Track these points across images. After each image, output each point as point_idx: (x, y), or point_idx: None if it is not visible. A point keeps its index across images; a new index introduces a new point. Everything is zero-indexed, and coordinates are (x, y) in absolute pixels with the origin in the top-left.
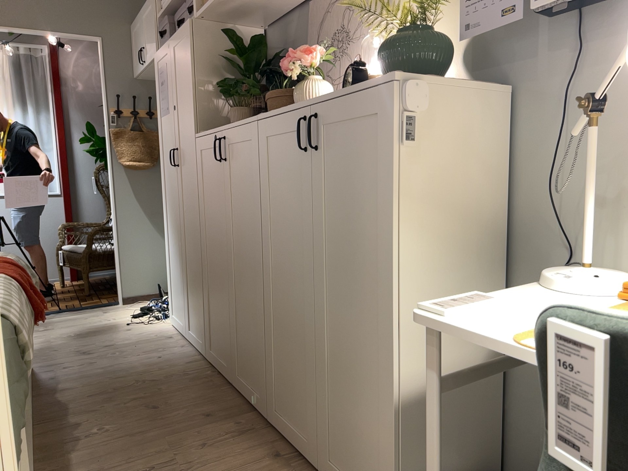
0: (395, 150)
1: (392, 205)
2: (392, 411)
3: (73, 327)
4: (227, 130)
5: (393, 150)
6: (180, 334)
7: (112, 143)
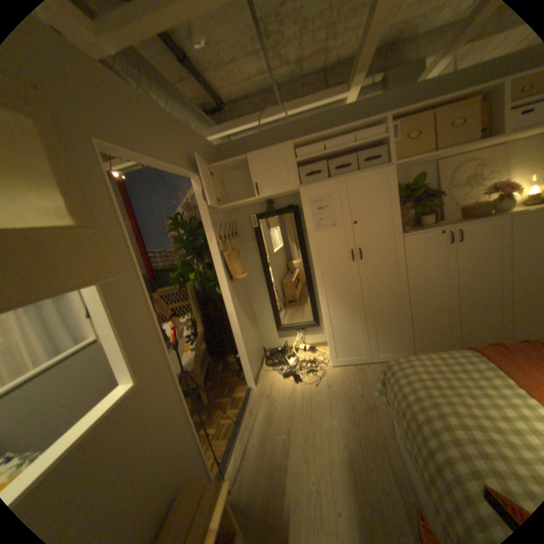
0: None
1: None
2: None
3: (294, 416)
4: (466, 226)
5: None
6: (356, 365)
7: (223, 265)
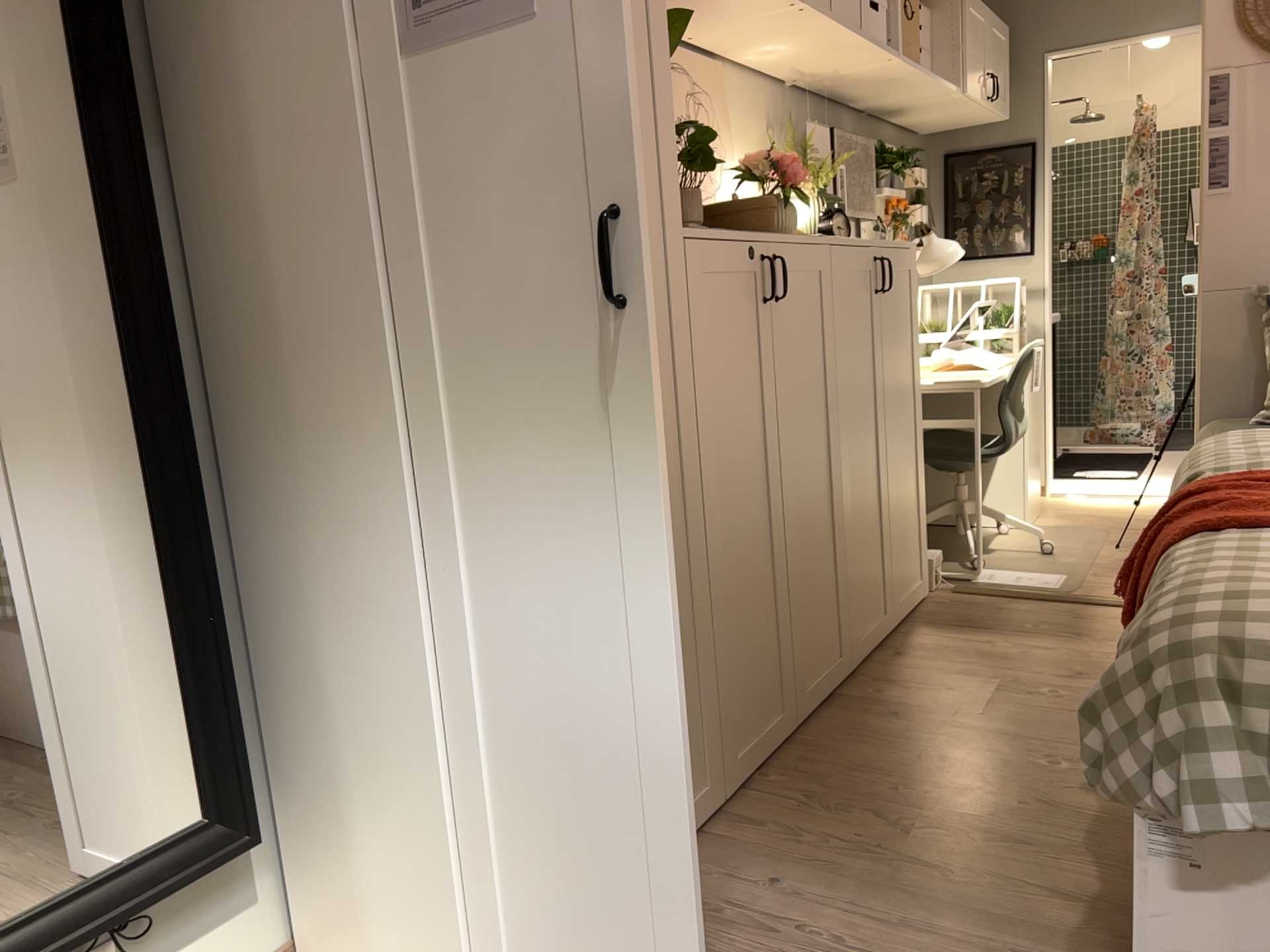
0: (913, 293)
1: (914, 332)
2: (920, 483)
3: None
4: (778, 243)
5: (912, 293)
6: None
7: None
